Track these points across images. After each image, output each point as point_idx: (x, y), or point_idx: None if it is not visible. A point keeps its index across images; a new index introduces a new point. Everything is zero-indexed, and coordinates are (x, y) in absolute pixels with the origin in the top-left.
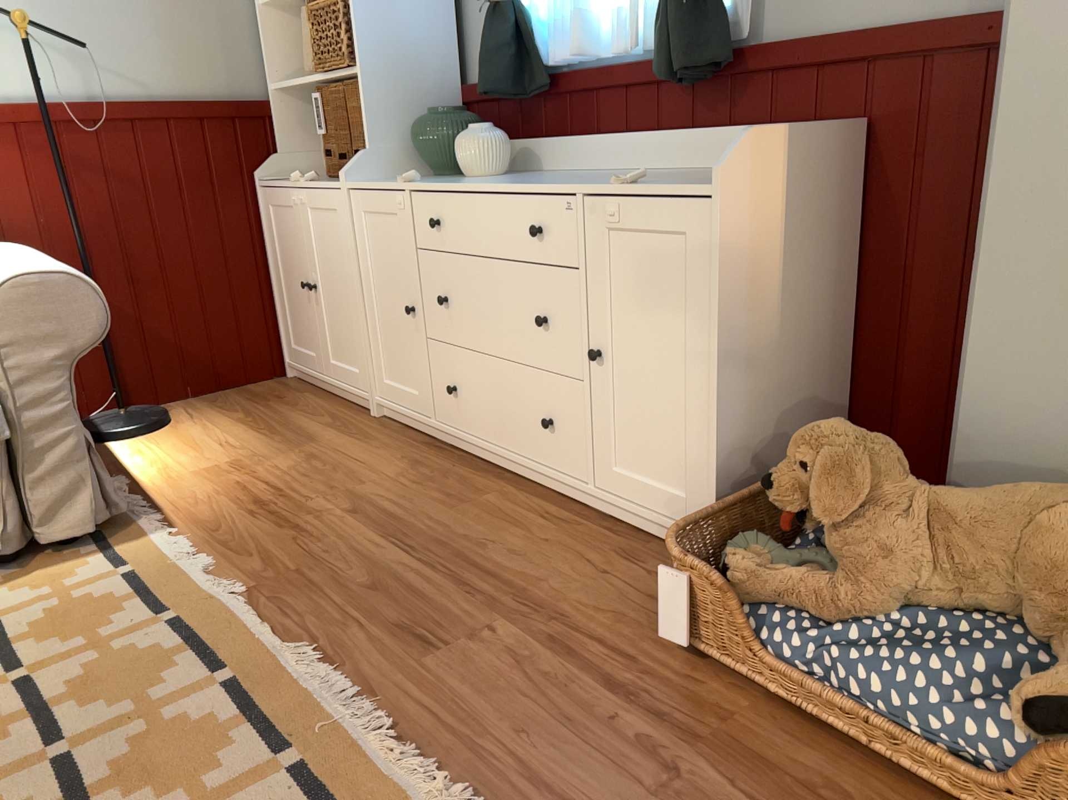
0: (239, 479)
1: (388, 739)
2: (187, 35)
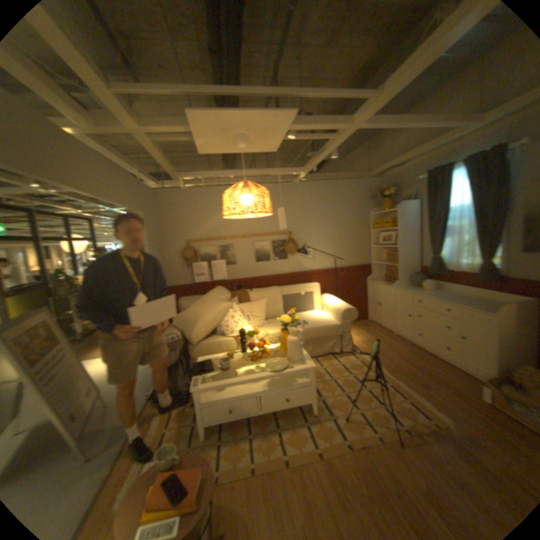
0: (371, 345)
1: (427, 403)
2: (357, 253)
